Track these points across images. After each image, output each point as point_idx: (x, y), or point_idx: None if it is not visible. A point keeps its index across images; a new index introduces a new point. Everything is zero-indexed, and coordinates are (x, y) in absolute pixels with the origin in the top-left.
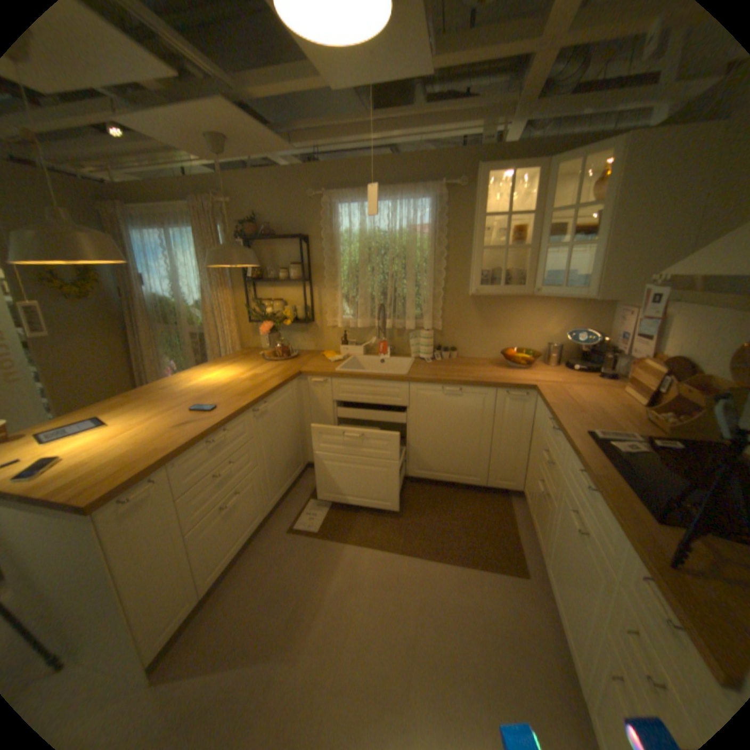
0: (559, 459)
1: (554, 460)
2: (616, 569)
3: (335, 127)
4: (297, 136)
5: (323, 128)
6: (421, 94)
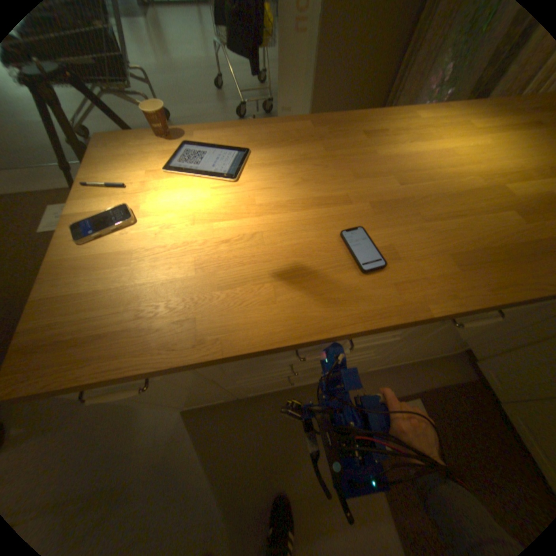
0: None
1: None
2: None
3: None
4: None
5: None
6: None
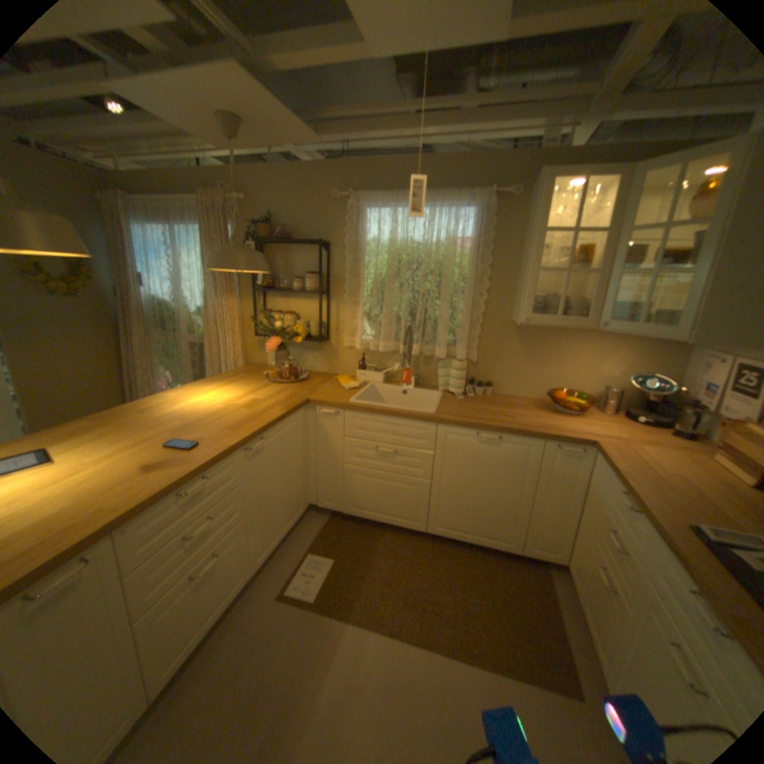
0: (639, 552)
1: (628, 548)
2: None
3: (370, 118)
4: (326, 127)
5: (356, 120)
6: (474, 87)
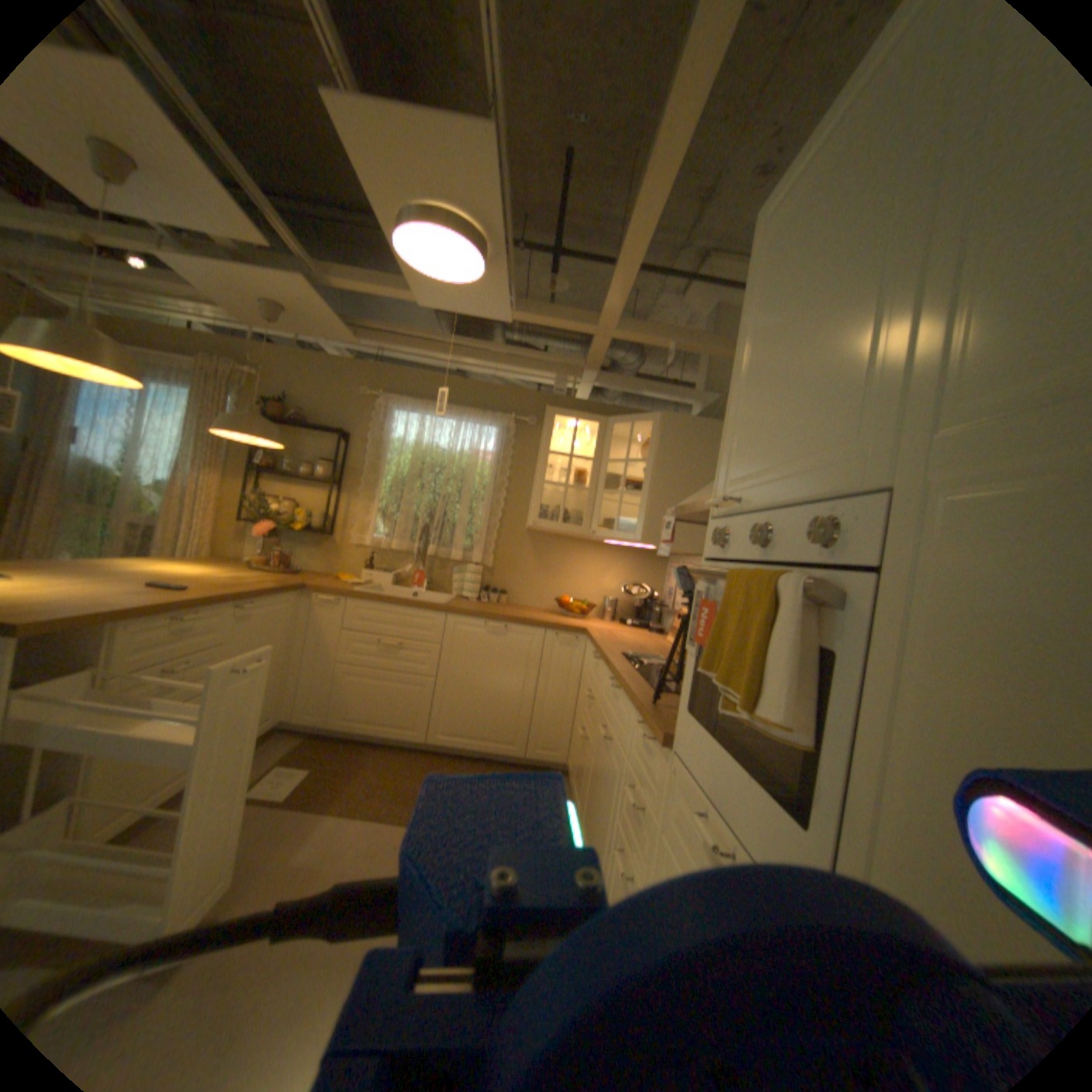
0: (596, 690)
1: (592, 696)
2: (624, 747)
3: (408, 339)
4: (364, 335)
5: (394, 337)
6: (500, 339)
